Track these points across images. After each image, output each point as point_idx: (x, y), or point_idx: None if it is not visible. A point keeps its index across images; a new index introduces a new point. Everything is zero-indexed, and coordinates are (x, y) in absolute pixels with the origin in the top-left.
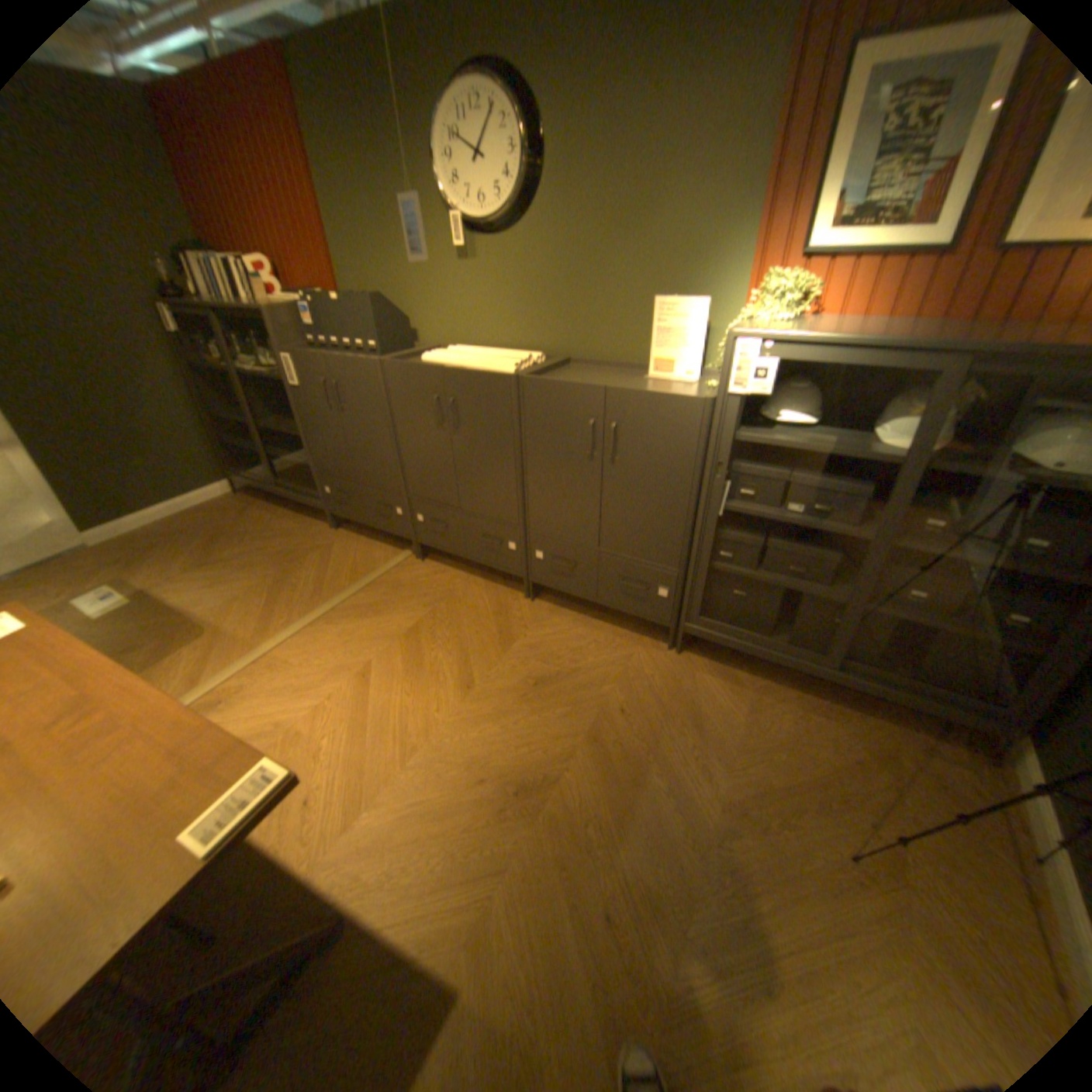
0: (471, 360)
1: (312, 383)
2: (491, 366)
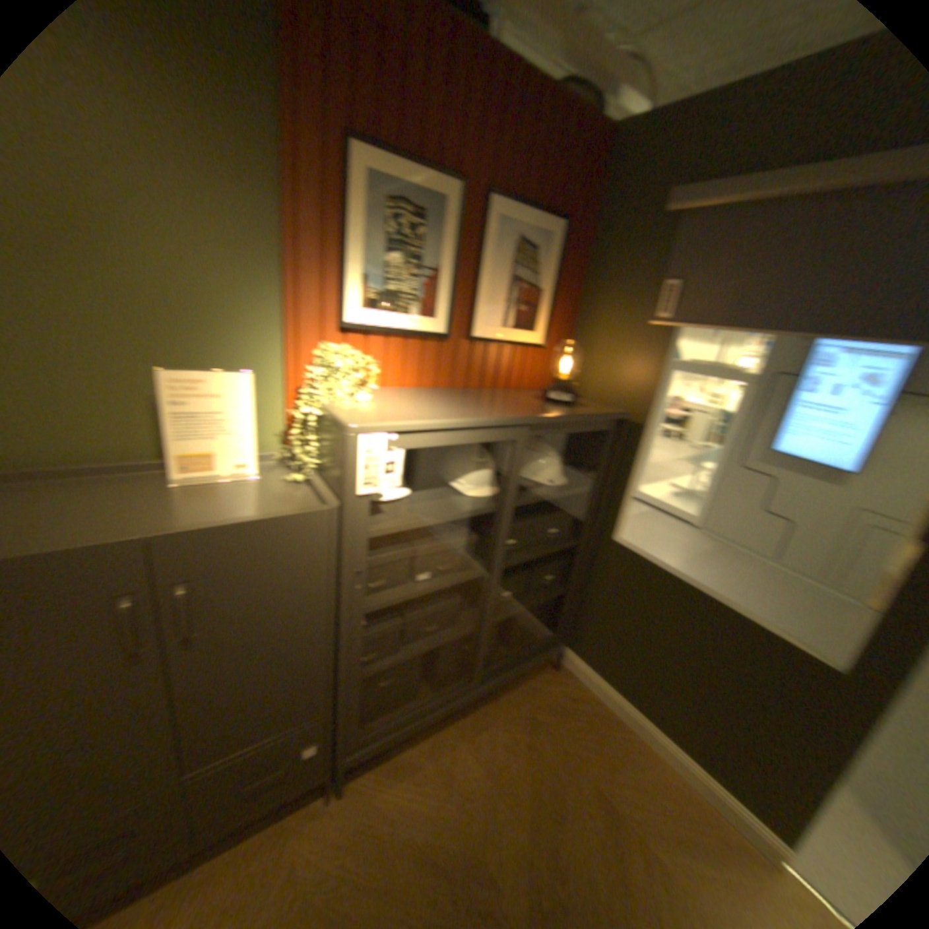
0: None
1: None
2: None
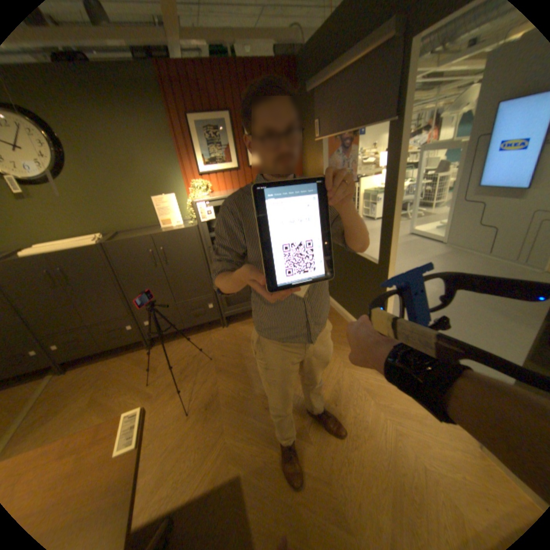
0: (60, 246)
1: None
2: (79, 244)
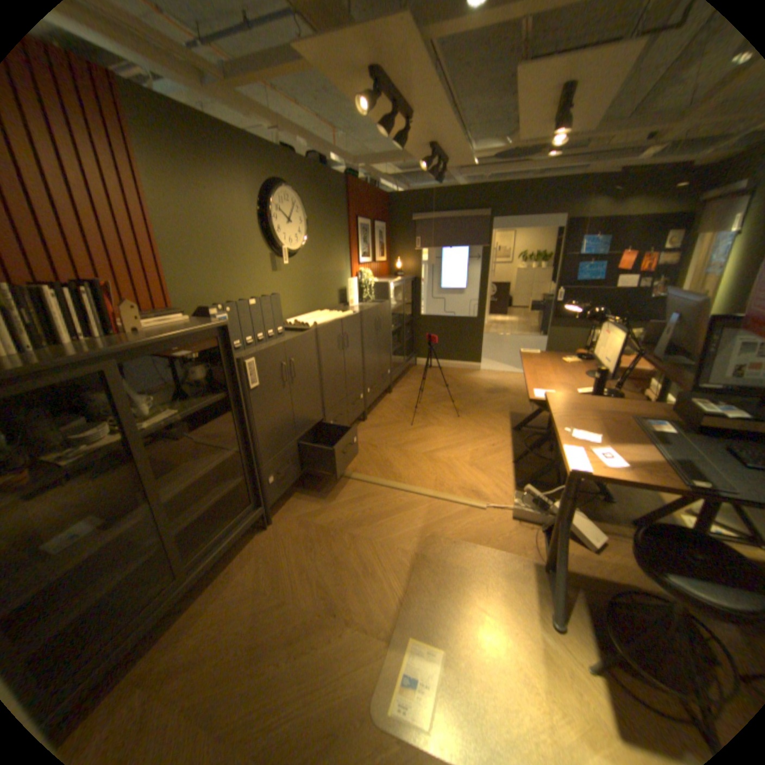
0: (329, 317)
1: (271, 373)
2: (345, 314)
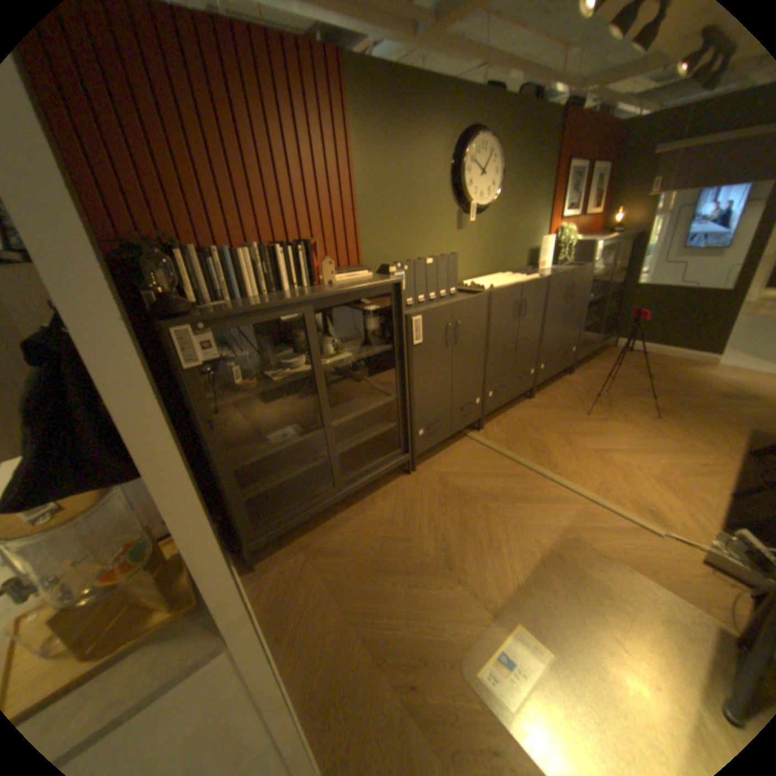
0: (509, 280)
1: (436, 333)
2: (529, 277)
